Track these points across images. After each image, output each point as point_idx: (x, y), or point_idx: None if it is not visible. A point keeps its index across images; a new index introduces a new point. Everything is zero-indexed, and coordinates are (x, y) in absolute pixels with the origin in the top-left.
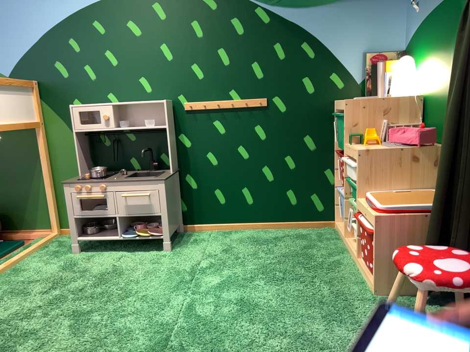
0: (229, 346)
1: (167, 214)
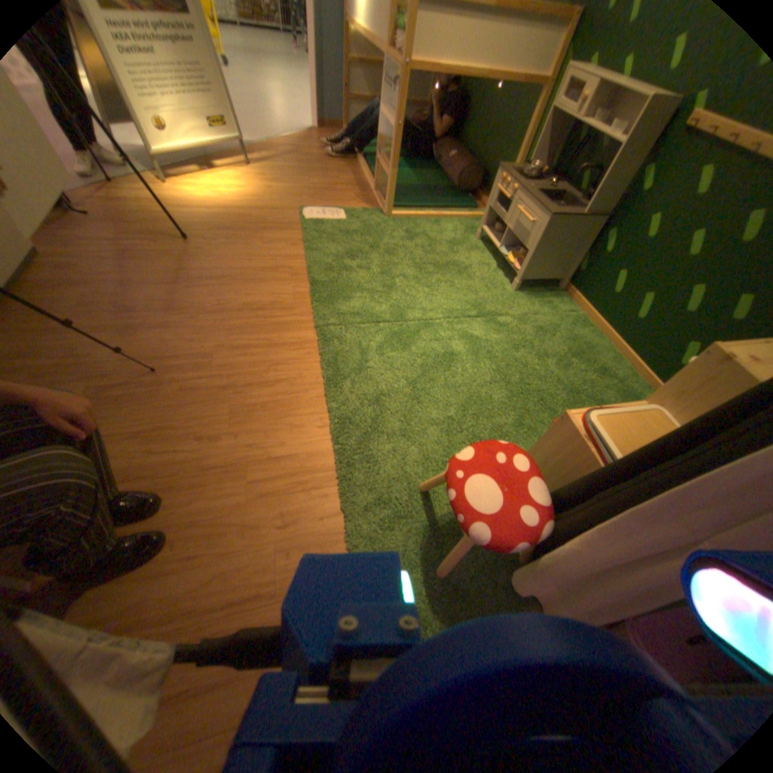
0: (392, 356)
1: (532, 253)
